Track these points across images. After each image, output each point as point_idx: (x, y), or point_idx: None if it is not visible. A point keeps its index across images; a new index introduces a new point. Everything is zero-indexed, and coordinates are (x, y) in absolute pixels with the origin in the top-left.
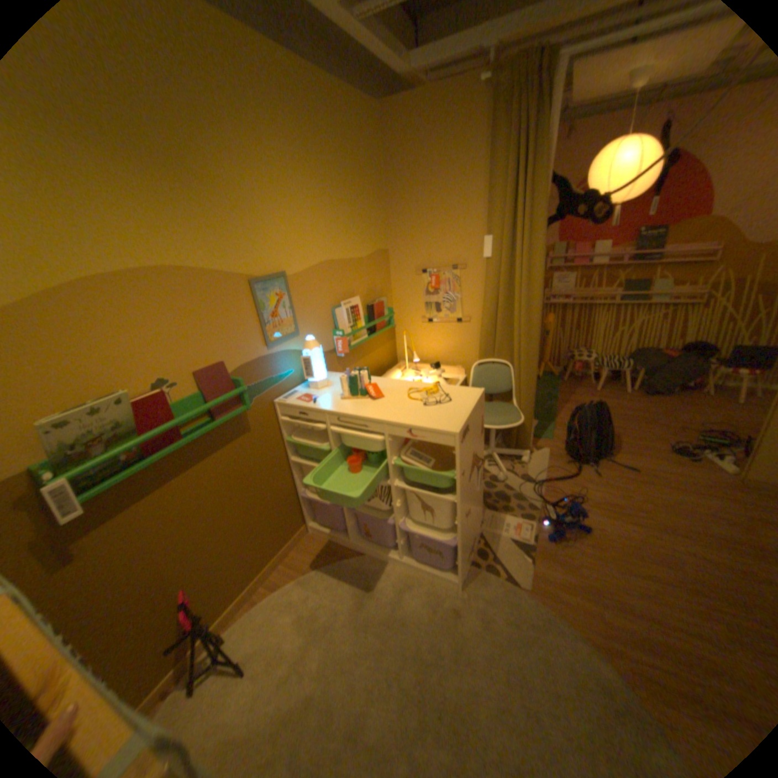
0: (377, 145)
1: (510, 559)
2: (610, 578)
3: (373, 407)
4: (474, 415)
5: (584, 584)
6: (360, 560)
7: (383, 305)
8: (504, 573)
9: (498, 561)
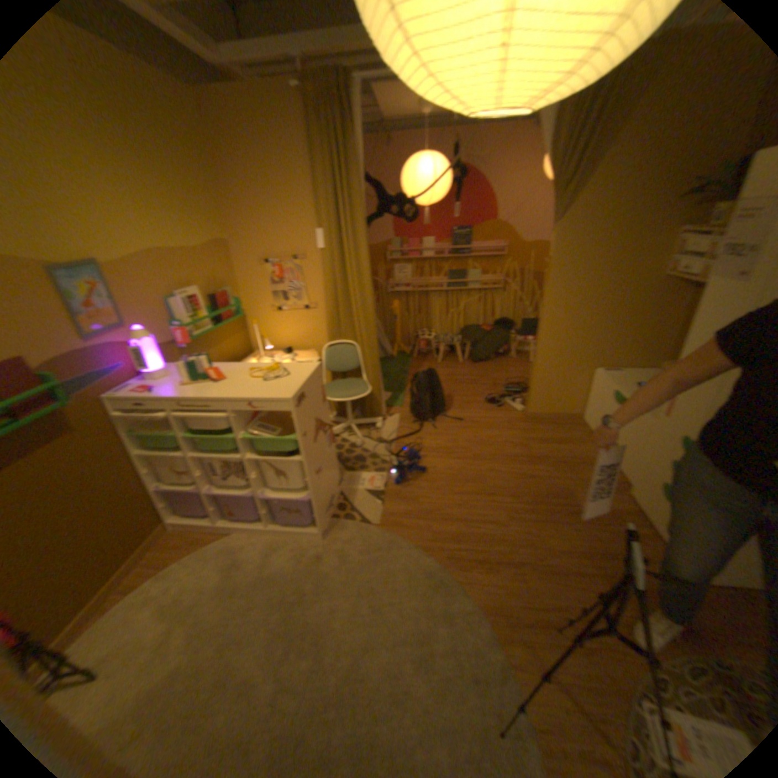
0: (199, 133)
1: (365, 505)
2: (437, 500)
3: (216, 389)
4: (311, 384)
5: (419, 509)
6: (227, 540)
7: (228, 295)
8: (359, 516)
9: (355, 509)
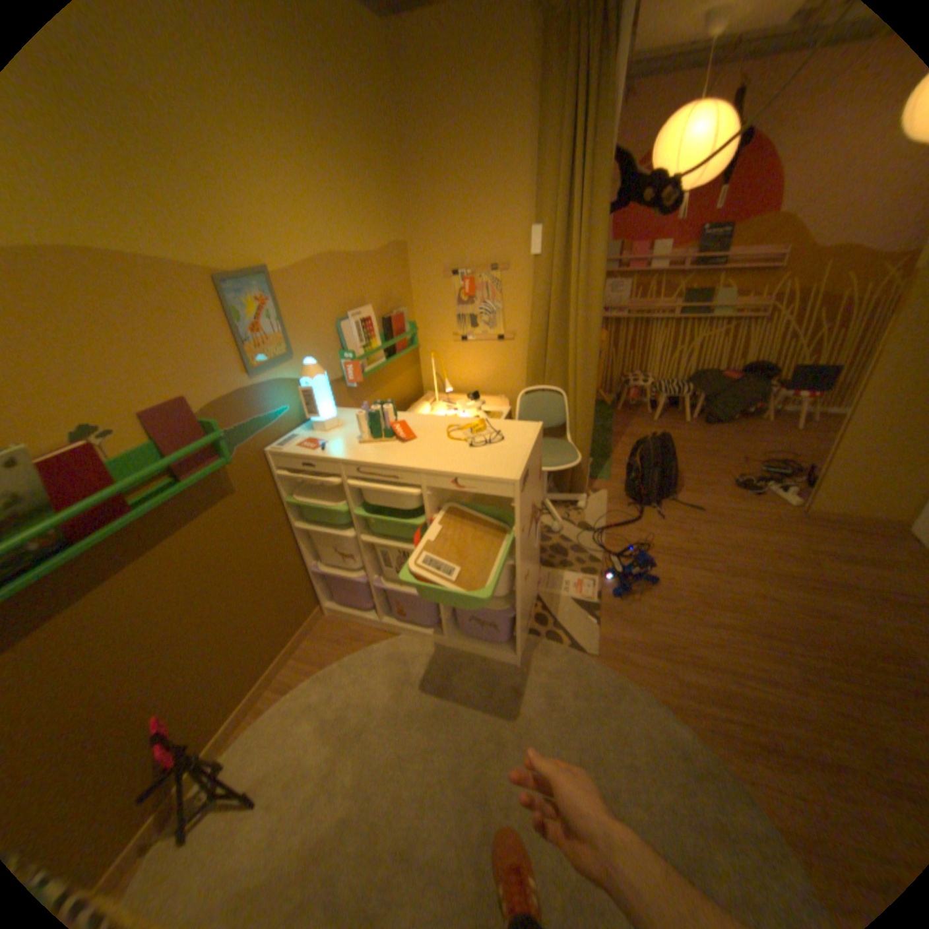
0: (384, 90)
1: (572, 621)
2: (680, 631)
3: (404, 452)
4: (533, 456)
5: (654, 640)
6: (394, 641)
7: (403, 318)
8: (567, 638)
9: (559, 625)
